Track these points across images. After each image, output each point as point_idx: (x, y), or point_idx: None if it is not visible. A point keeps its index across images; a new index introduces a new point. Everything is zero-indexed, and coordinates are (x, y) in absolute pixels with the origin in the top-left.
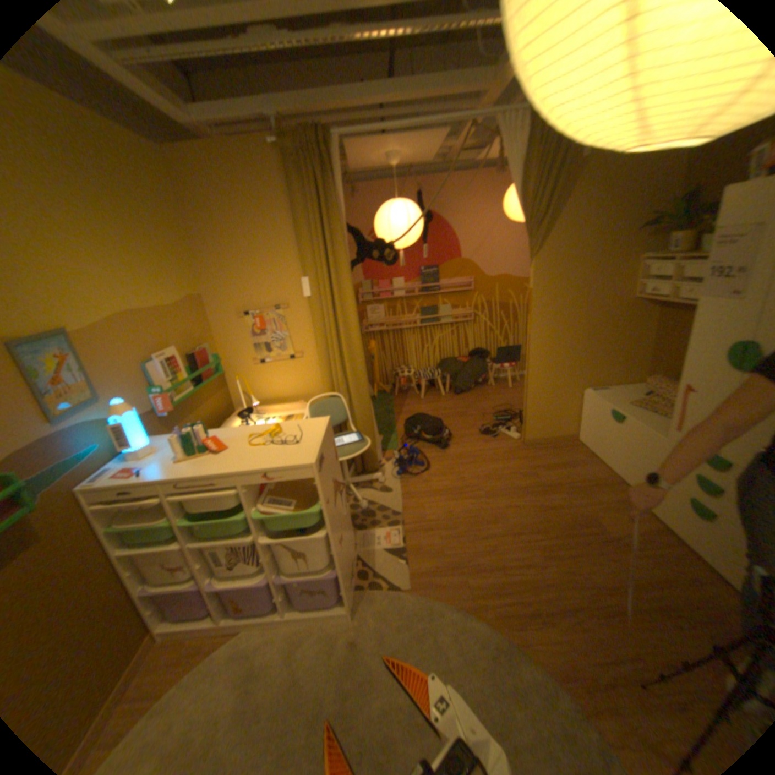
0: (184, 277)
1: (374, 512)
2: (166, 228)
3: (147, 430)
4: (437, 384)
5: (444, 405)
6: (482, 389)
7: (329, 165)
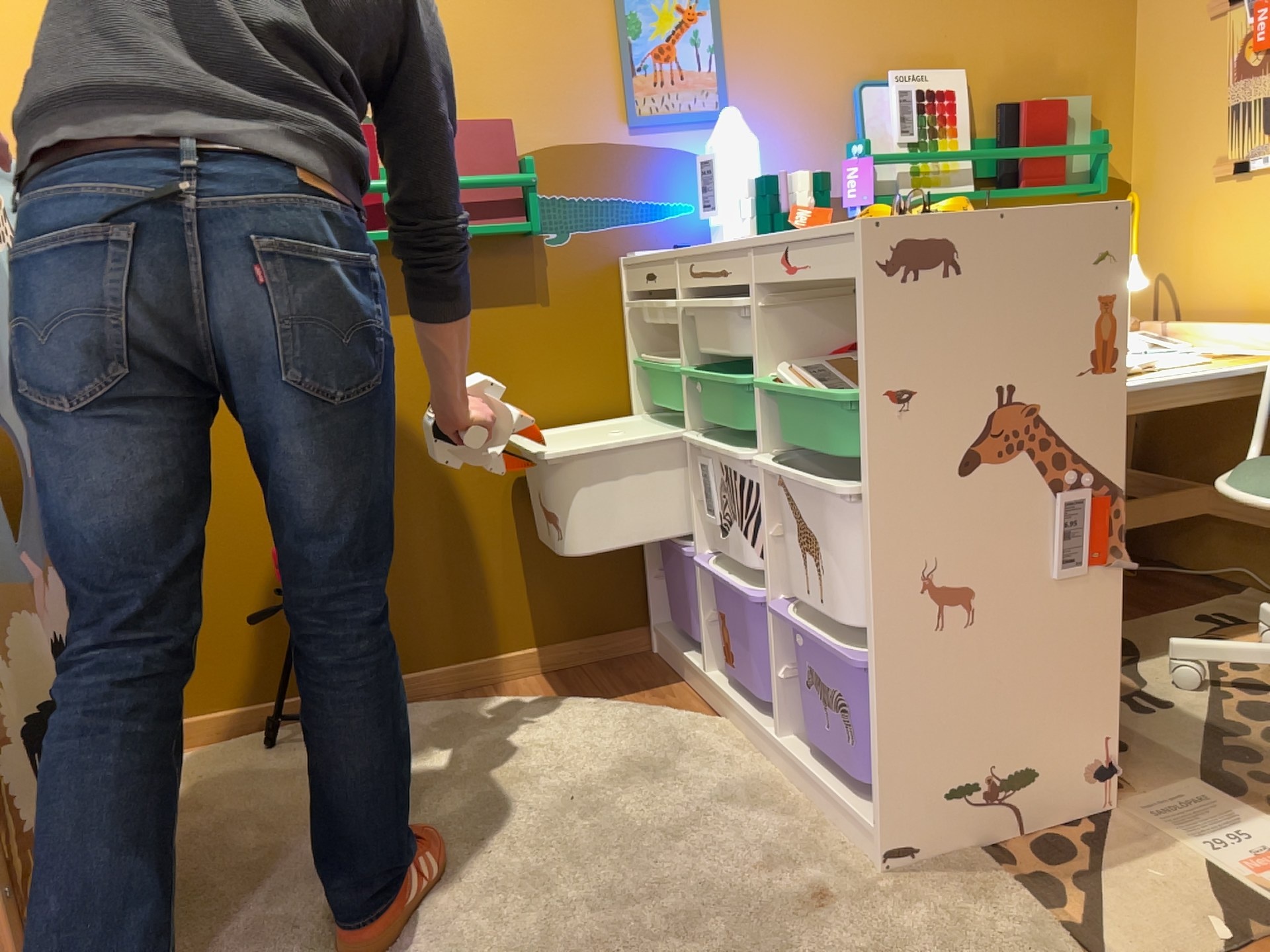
0: None
1: None
2: None
3: None
4: None
5: None
6: None
7: None
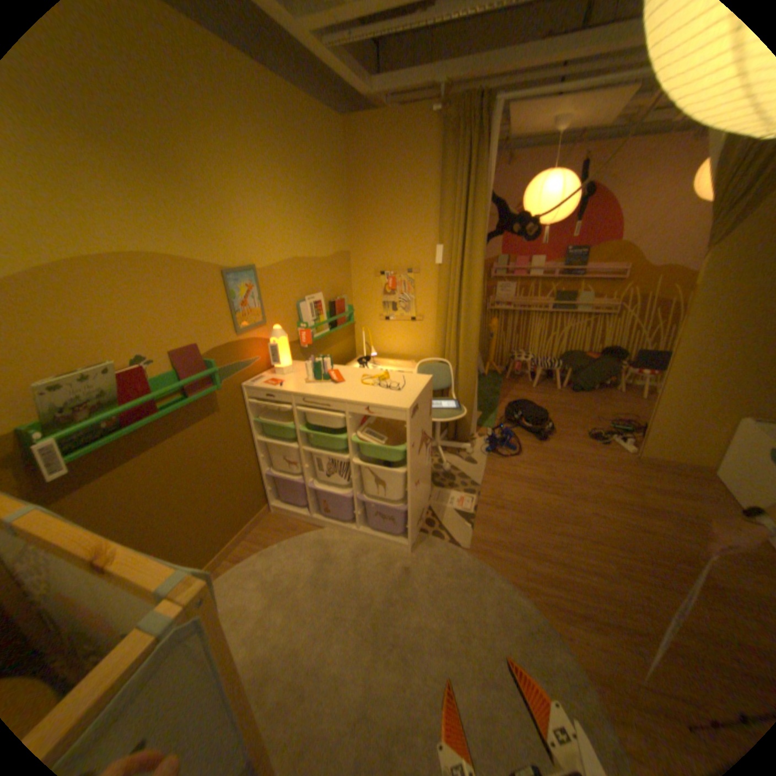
0: (339, 235)
1: (454, 476)
2: (333, 191)
3: (291, 355)
4: (555, 376)
5: (557, 398)
6: (608, 392)
7: (486, 133)
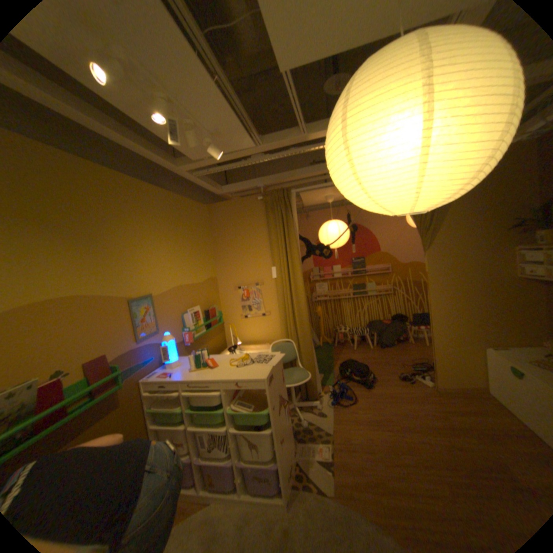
0: (209, 268)
1: (312, 431)
2: (204, 243)
3: (178, 352)
4: (367, 340)
5: (372, 355)
6: (404, 345)
7: (289, 207)
